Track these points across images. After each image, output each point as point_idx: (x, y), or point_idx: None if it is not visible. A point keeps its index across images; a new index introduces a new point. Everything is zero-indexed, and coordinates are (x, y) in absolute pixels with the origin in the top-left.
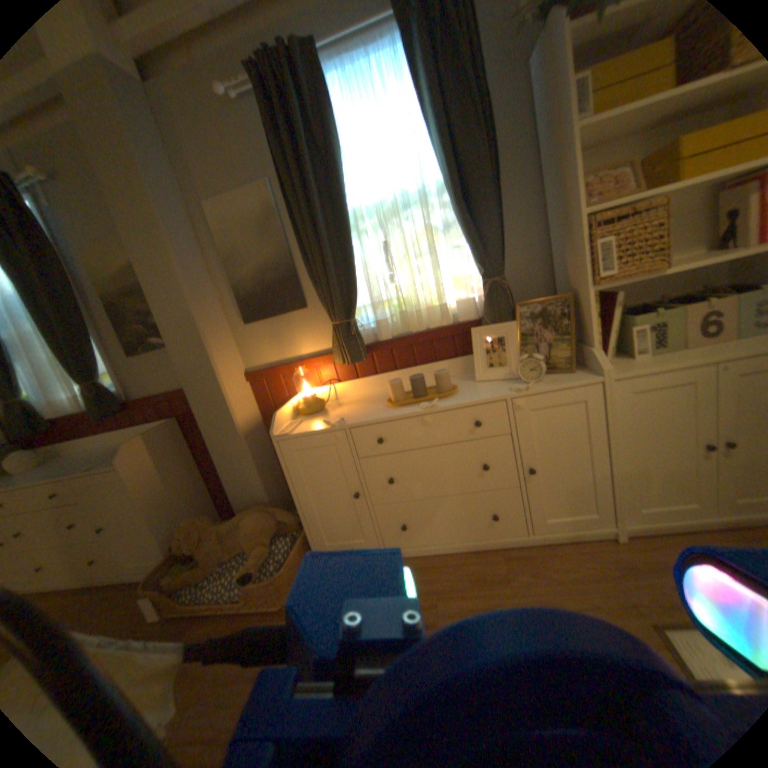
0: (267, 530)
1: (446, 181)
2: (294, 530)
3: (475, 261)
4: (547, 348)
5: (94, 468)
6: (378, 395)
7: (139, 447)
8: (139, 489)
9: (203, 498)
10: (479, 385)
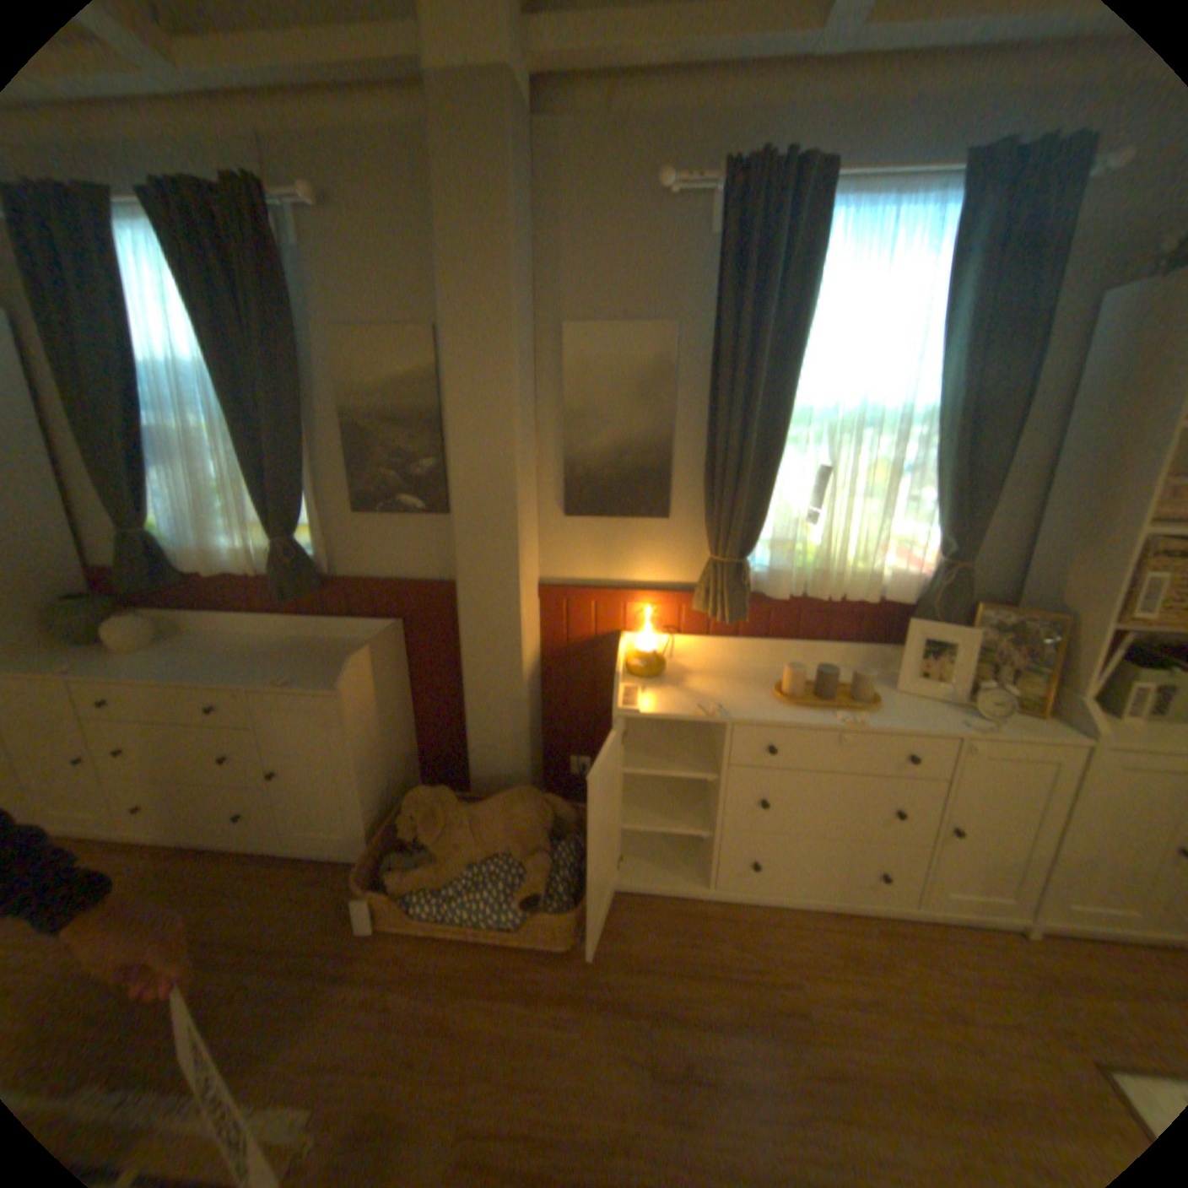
0: (547, 830)
1: (947, 418)
2: (571, 832)
3: (944, 532)
4: (1017, 678)
5: (293, 684)
6: (738, 669)
7: (364, 665)
8: (357, 730)
9: (410, 747)
10: (905, 701)
